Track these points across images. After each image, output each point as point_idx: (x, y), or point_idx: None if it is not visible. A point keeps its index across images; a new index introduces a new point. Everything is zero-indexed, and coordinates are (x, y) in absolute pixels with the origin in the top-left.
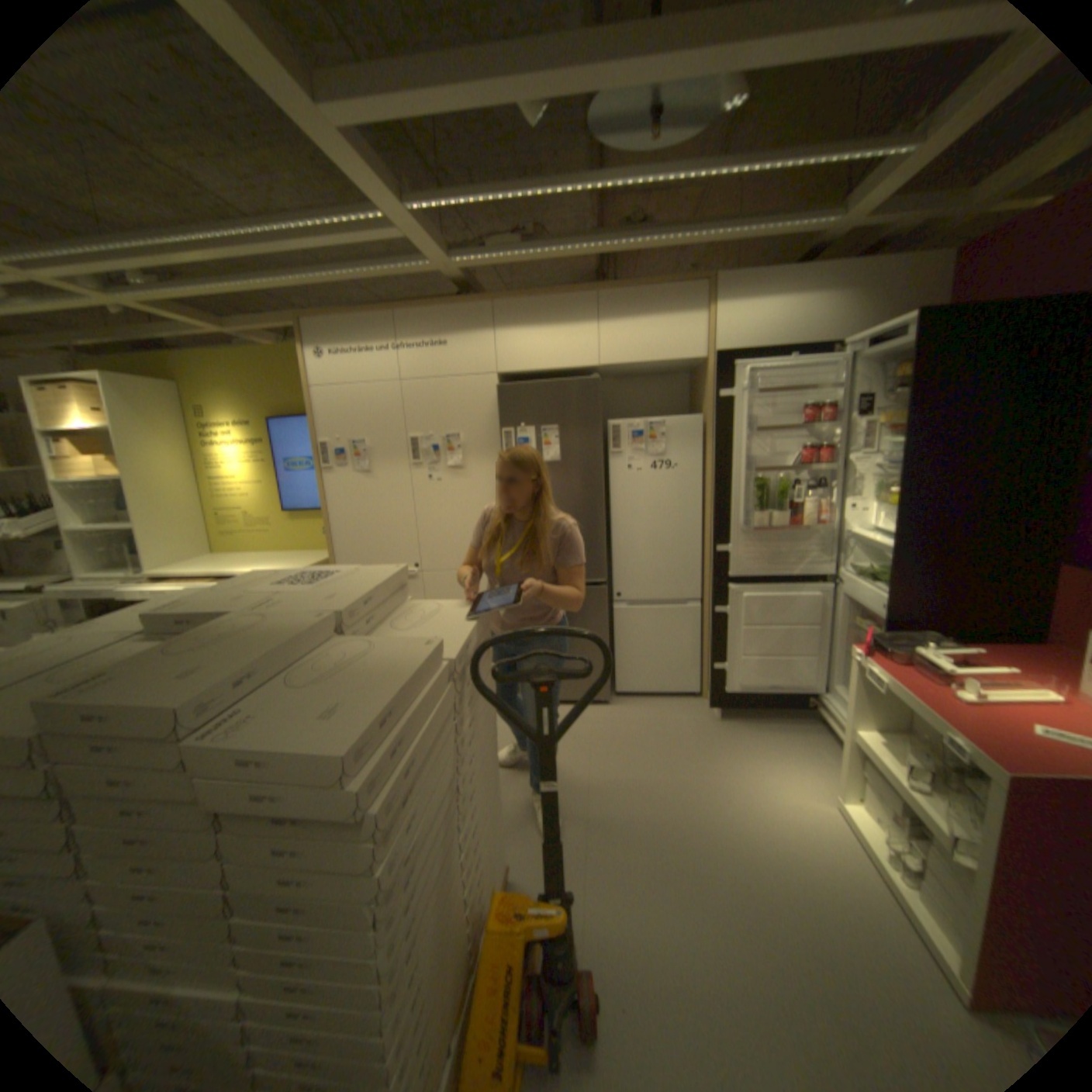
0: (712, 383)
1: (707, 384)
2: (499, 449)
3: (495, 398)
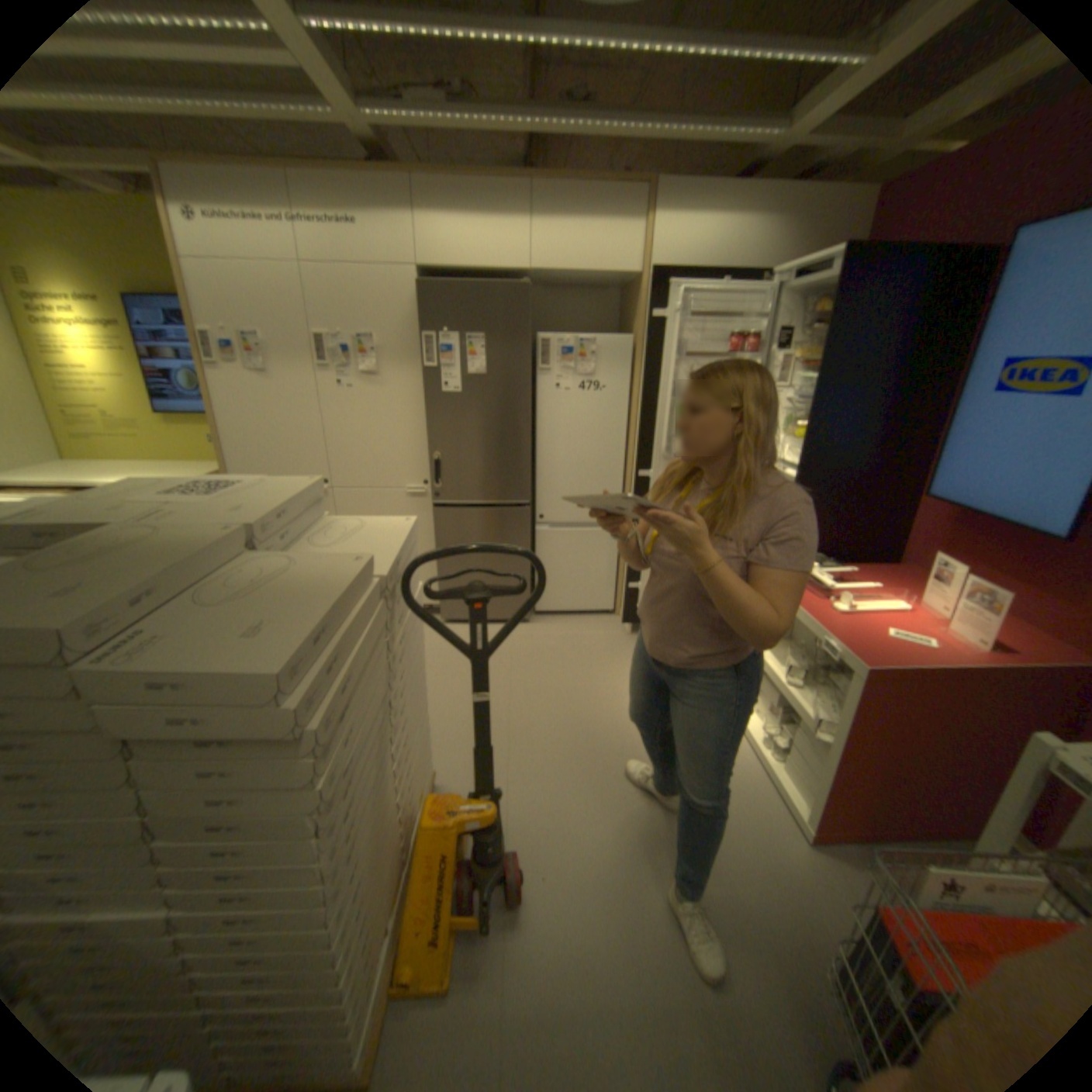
0: (644, 302)
1: (639, 303)
2: (418, 356)
3: (413, 296)
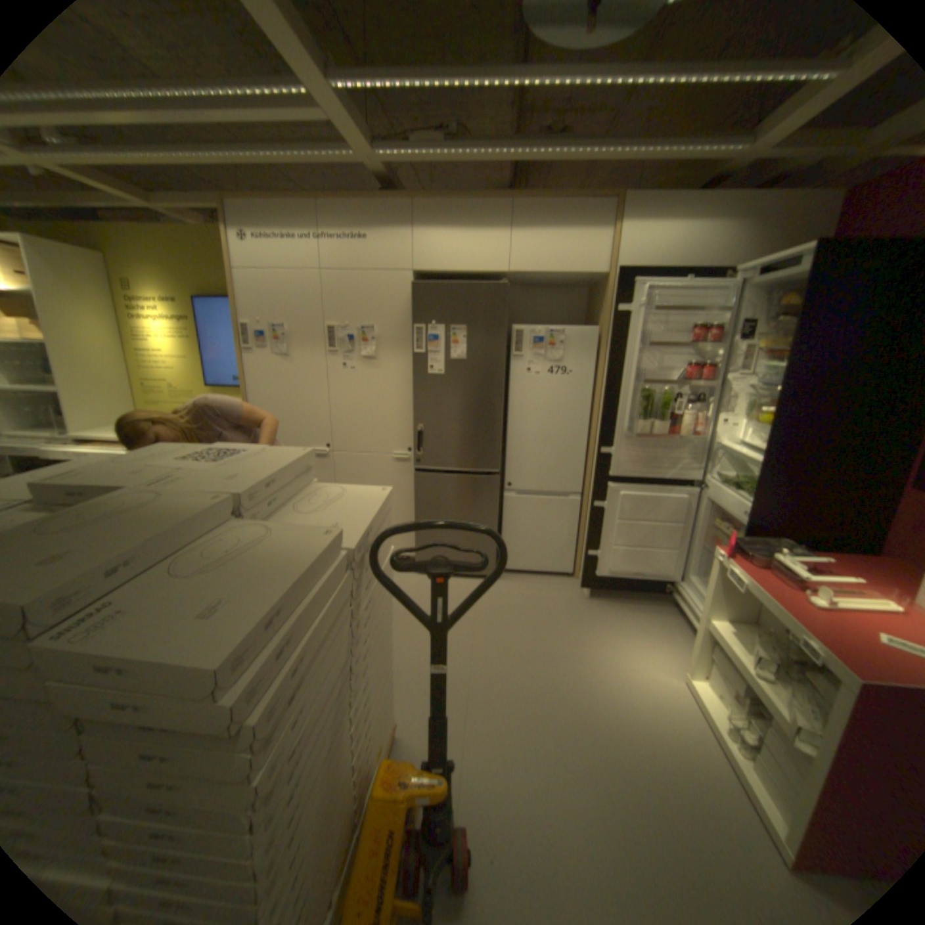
0: (610, 298)
1: (606, 299)
2: (410, 344)
3: (409, 295)
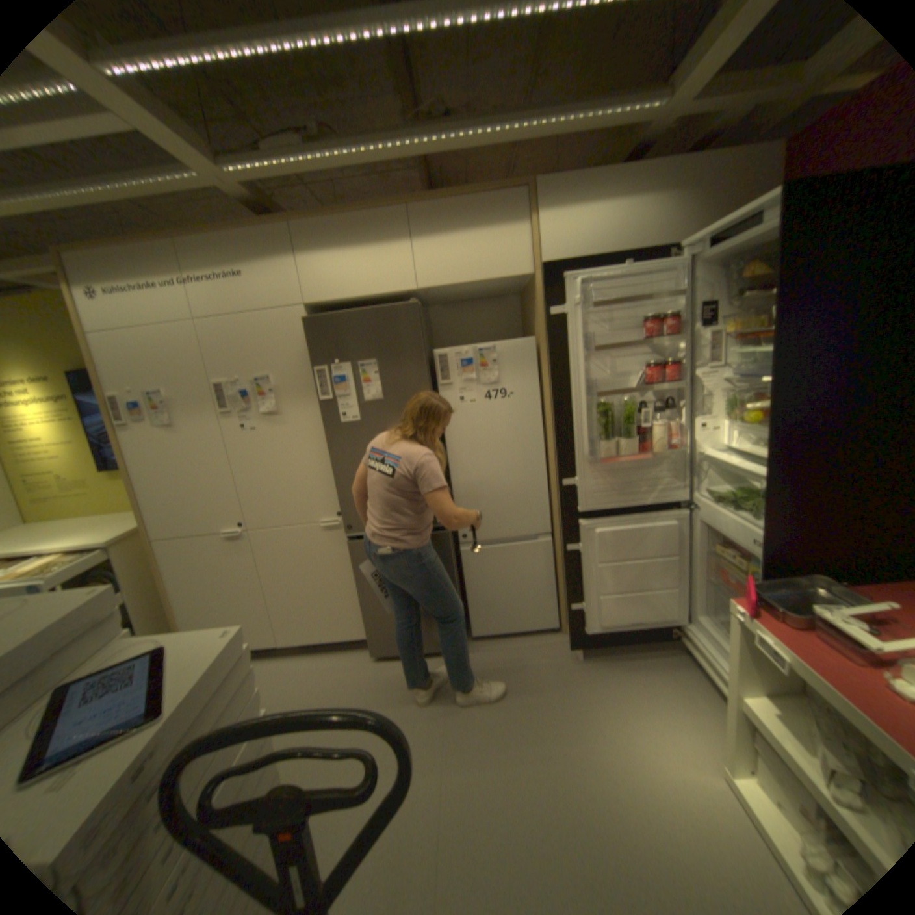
0: (541, 302)
1: (537, 303)
2: (317, 390)
3: (305, 333)
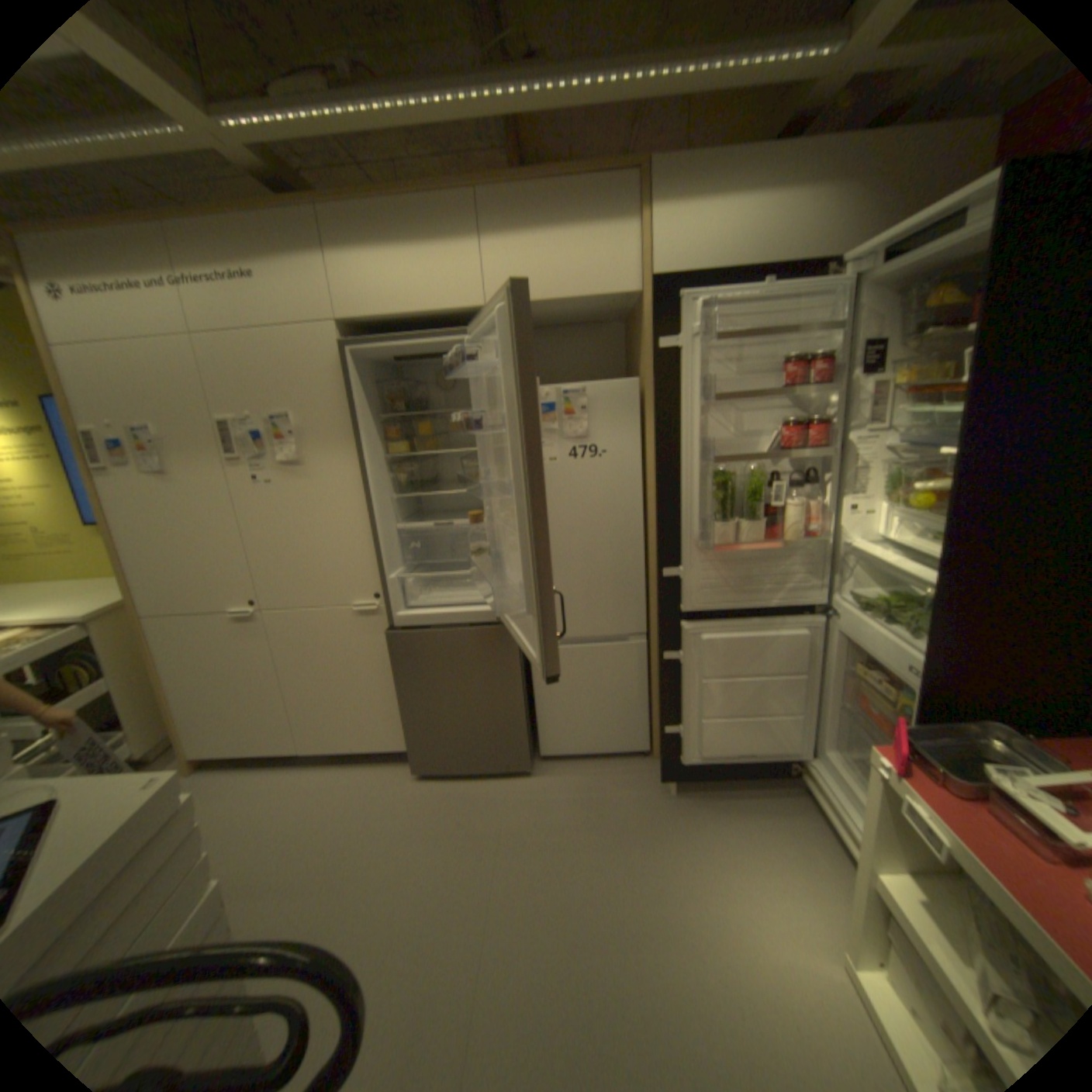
0: (650, 330)
1: (644, 333)
2: (350, 435)
3: (336, 358)
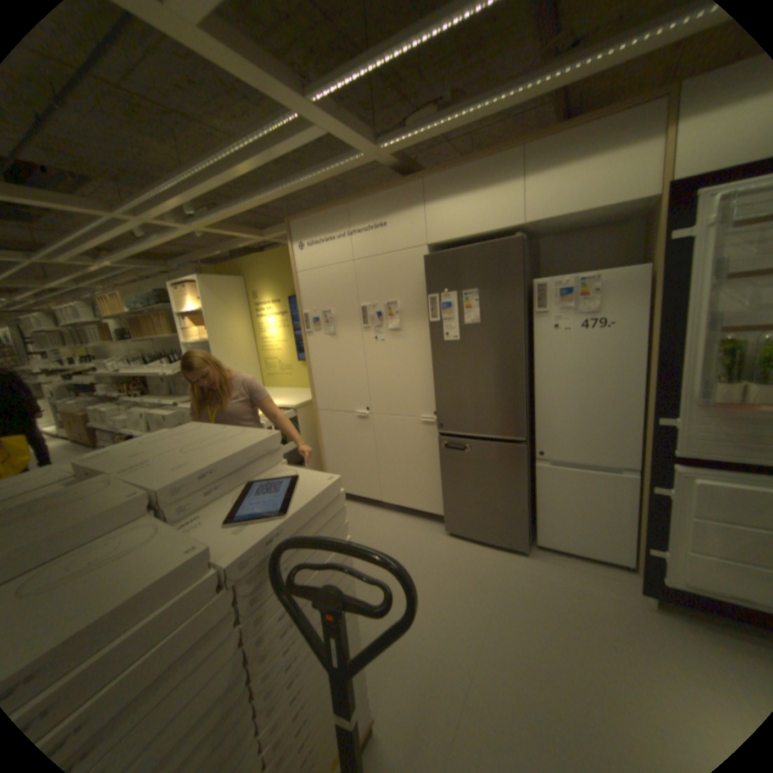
0: (666, 224)
1: (660, 226)
2: (429, 313)
3: (425, 267)
